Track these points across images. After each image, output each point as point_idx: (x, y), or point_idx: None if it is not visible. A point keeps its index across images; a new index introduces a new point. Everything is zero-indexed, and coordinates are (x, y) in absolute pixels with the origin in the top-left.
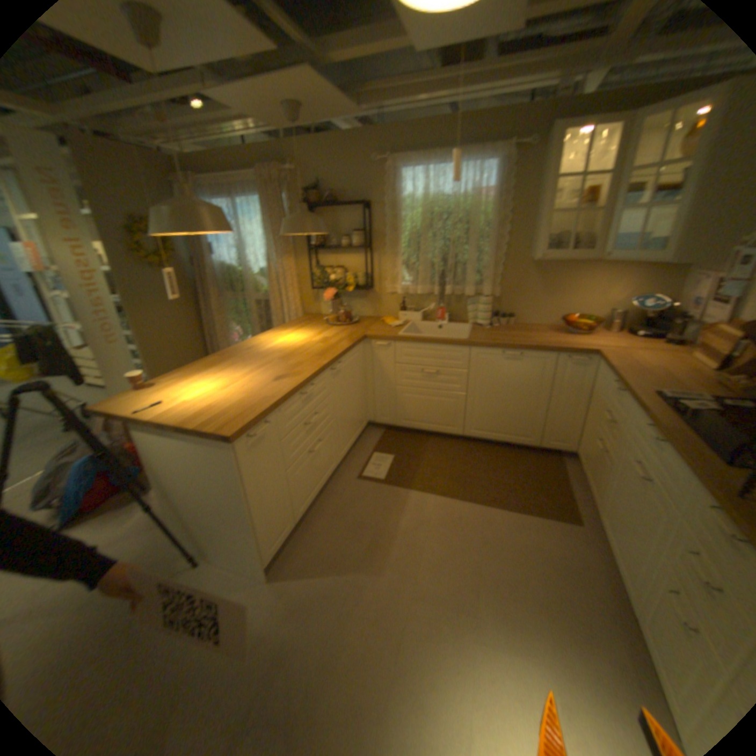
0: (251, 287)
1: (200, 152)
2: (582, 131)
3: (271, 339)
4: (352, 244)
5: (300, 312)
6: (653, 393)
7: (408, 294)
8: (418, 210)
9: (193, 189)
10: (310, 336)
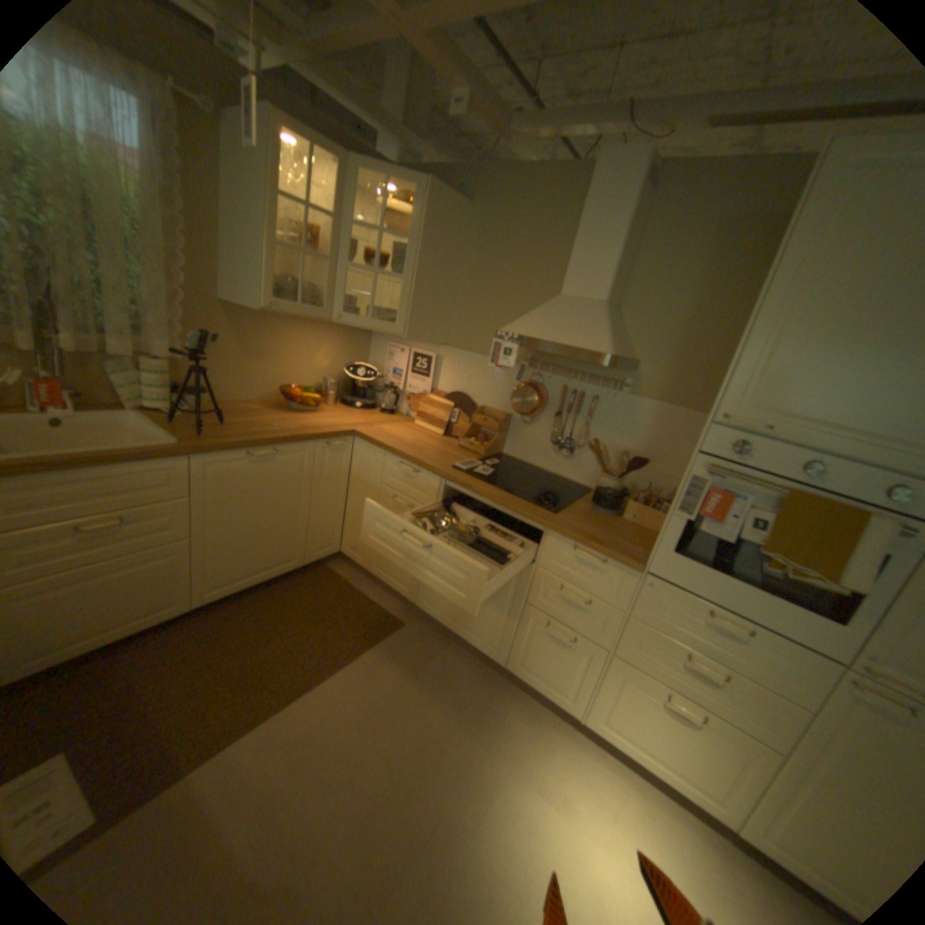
0: None
1: None
2: (278, 140)
3: None
4: None
5: None
6: (451, 470)
7: None
8: None
9: None
10: None
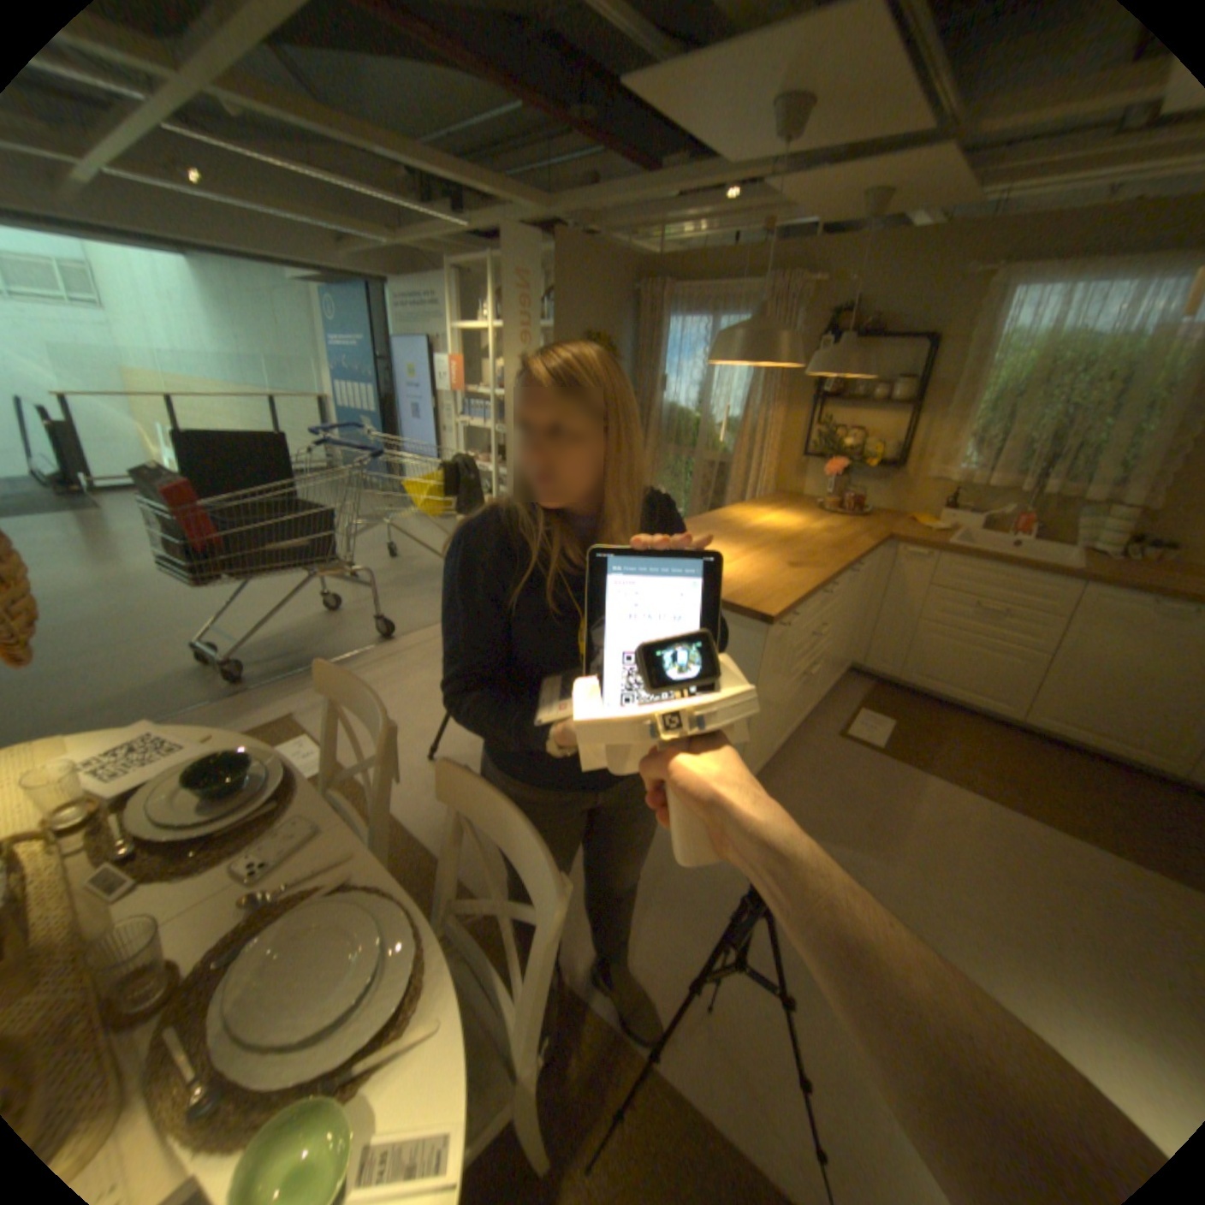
0: (710, 441)
1: (691, 251)
2: None
3: (750, 515)
4: (896, 396)
5: (774, 486)
6: None
7: (969, 483)
8: (1032, 352)
9: (668, 302)
10: (806, 520)
